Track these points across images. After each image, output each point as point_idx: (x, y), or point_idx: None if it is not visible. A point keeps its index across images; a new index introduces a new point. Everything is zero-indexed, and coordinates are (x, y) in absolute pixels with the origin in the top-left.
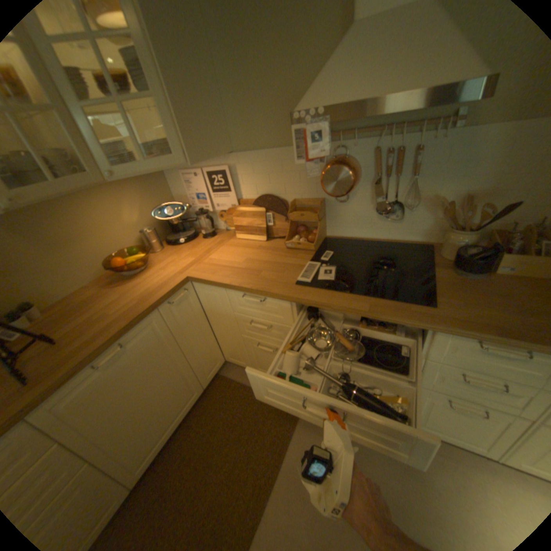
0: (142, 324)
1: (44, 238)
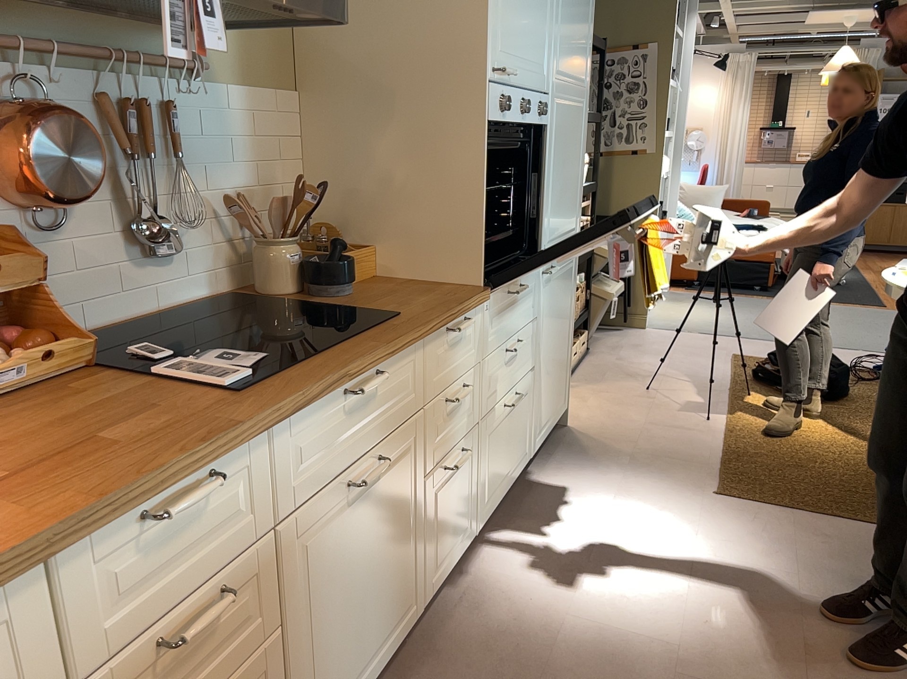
0: None
1: None
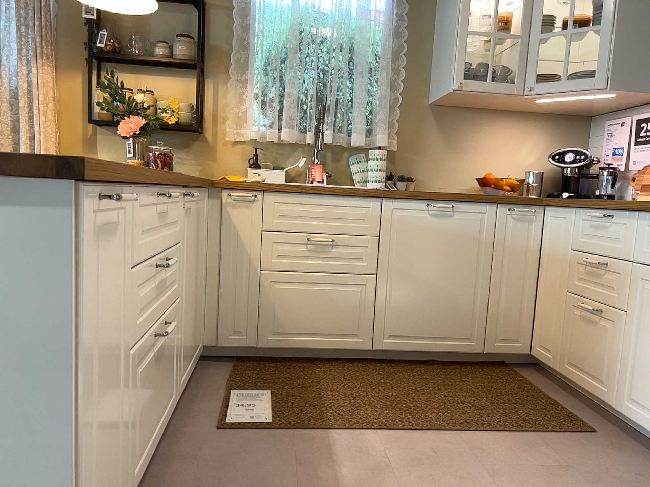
0: (477, 206)
1: (452, 139)
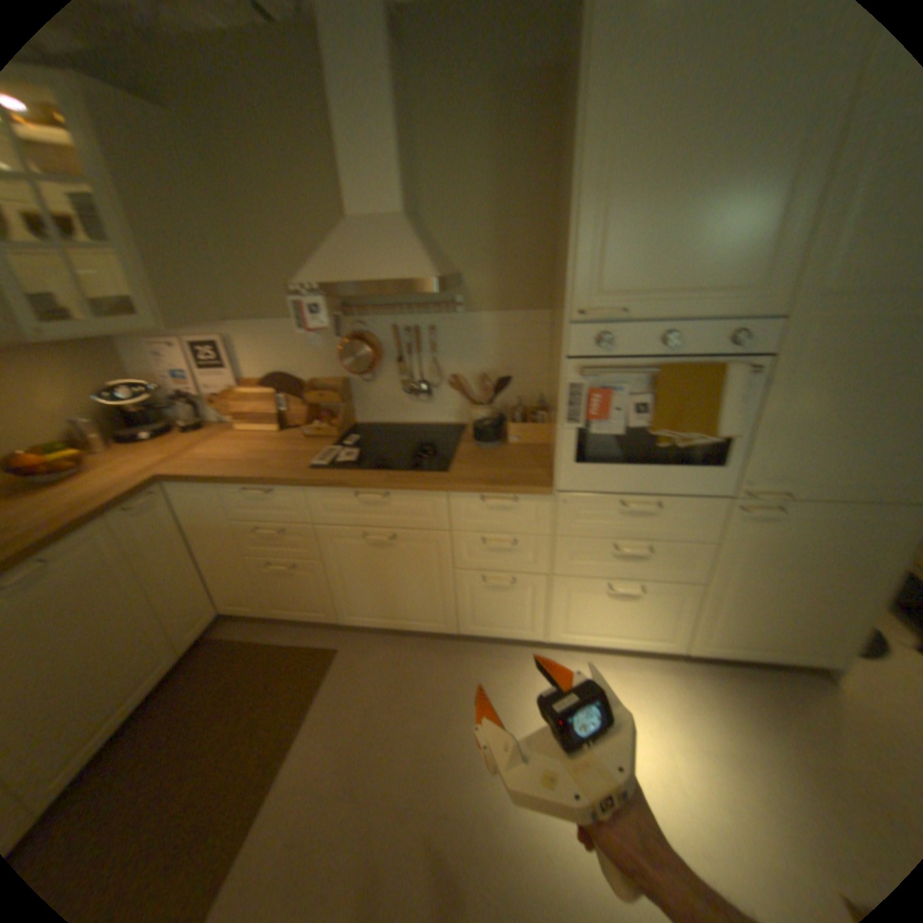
0: (82, 536)
1: None
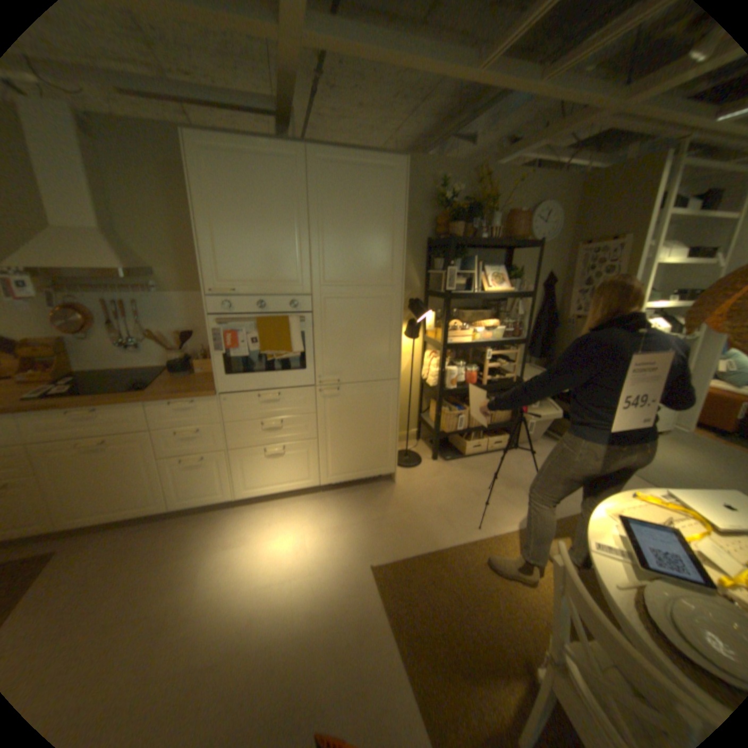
0: None
1: None
